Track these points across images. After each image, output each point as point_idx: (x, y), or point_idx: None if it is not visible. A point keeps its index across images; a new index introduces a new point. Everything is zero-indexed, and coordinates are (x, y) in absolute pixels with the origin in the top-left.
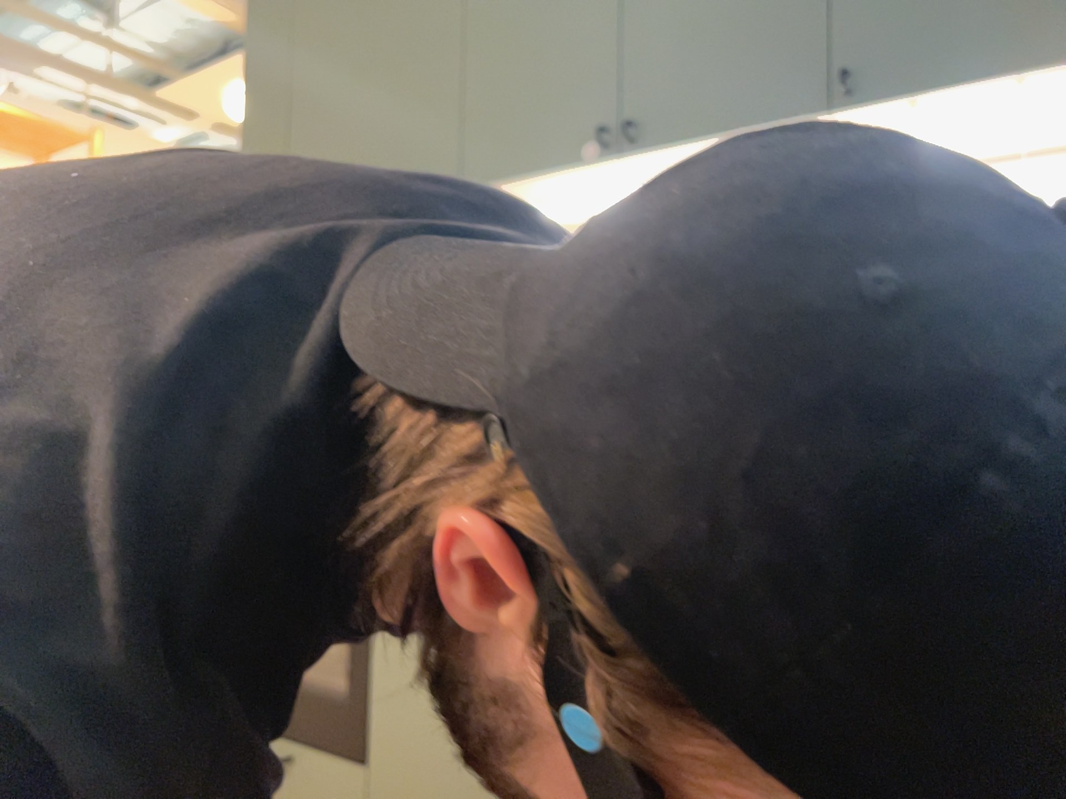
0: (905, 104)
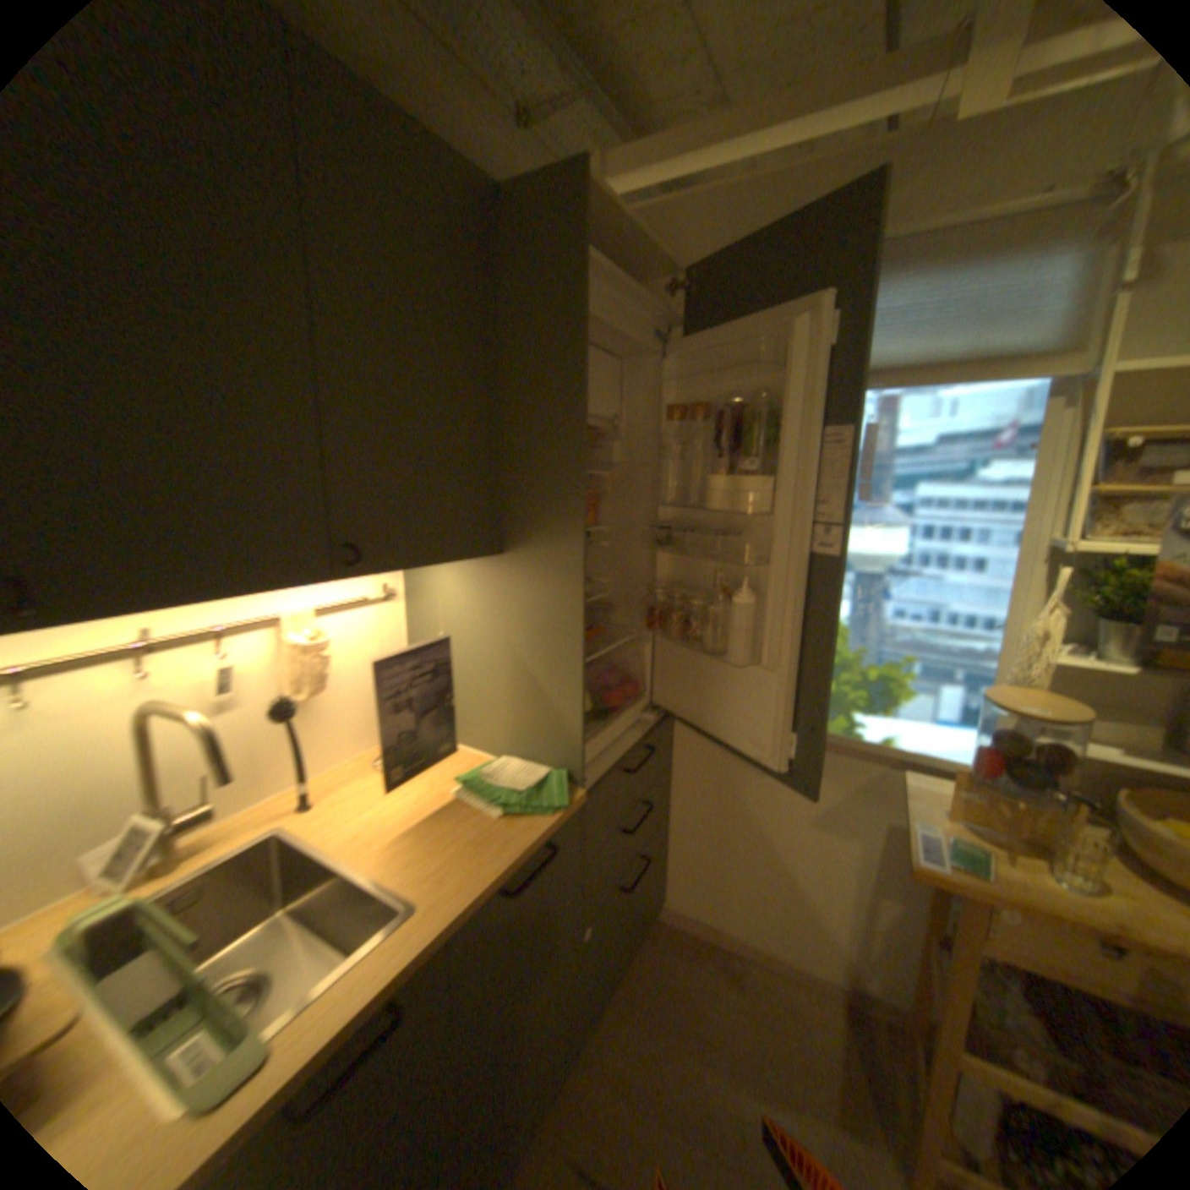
0: (377, 571)
